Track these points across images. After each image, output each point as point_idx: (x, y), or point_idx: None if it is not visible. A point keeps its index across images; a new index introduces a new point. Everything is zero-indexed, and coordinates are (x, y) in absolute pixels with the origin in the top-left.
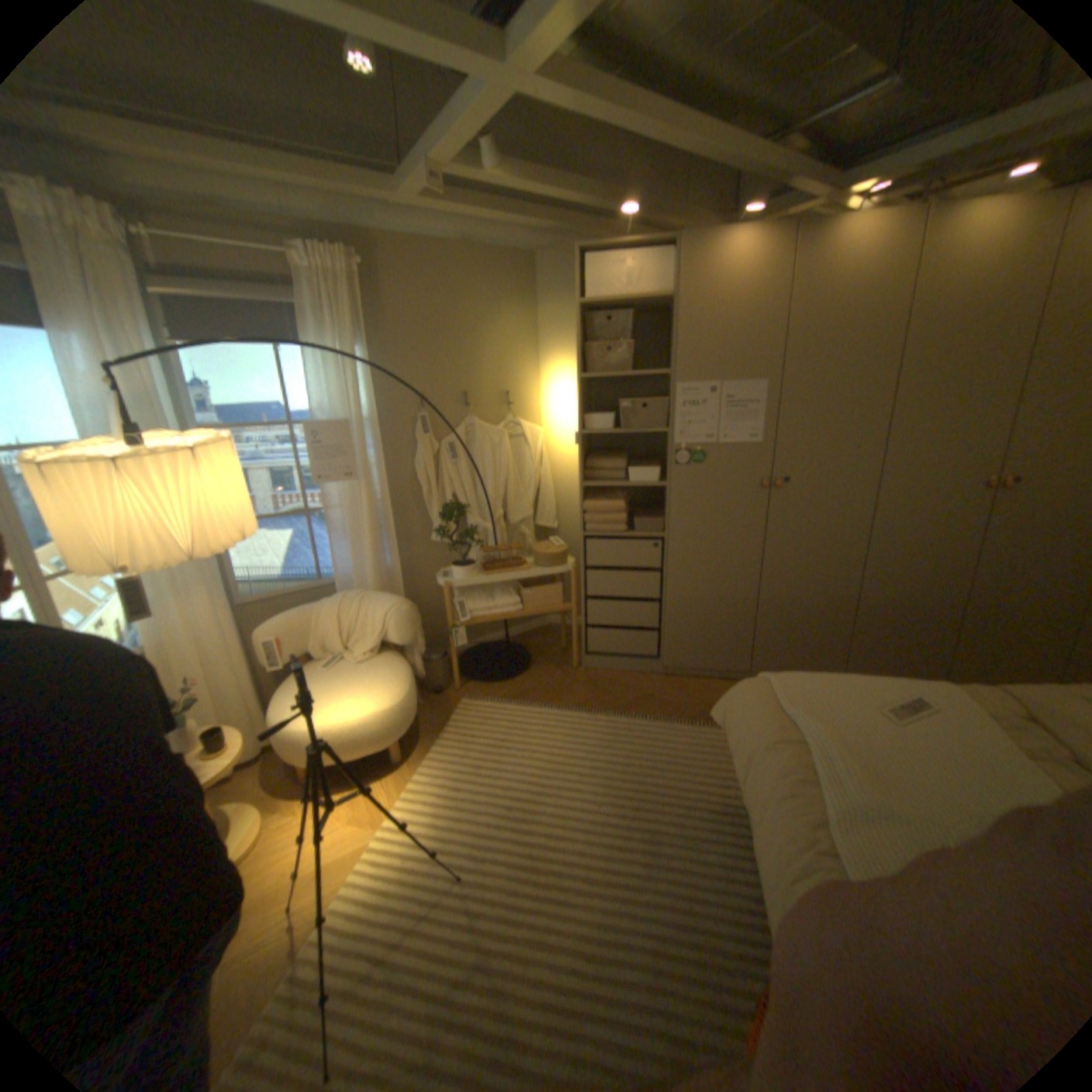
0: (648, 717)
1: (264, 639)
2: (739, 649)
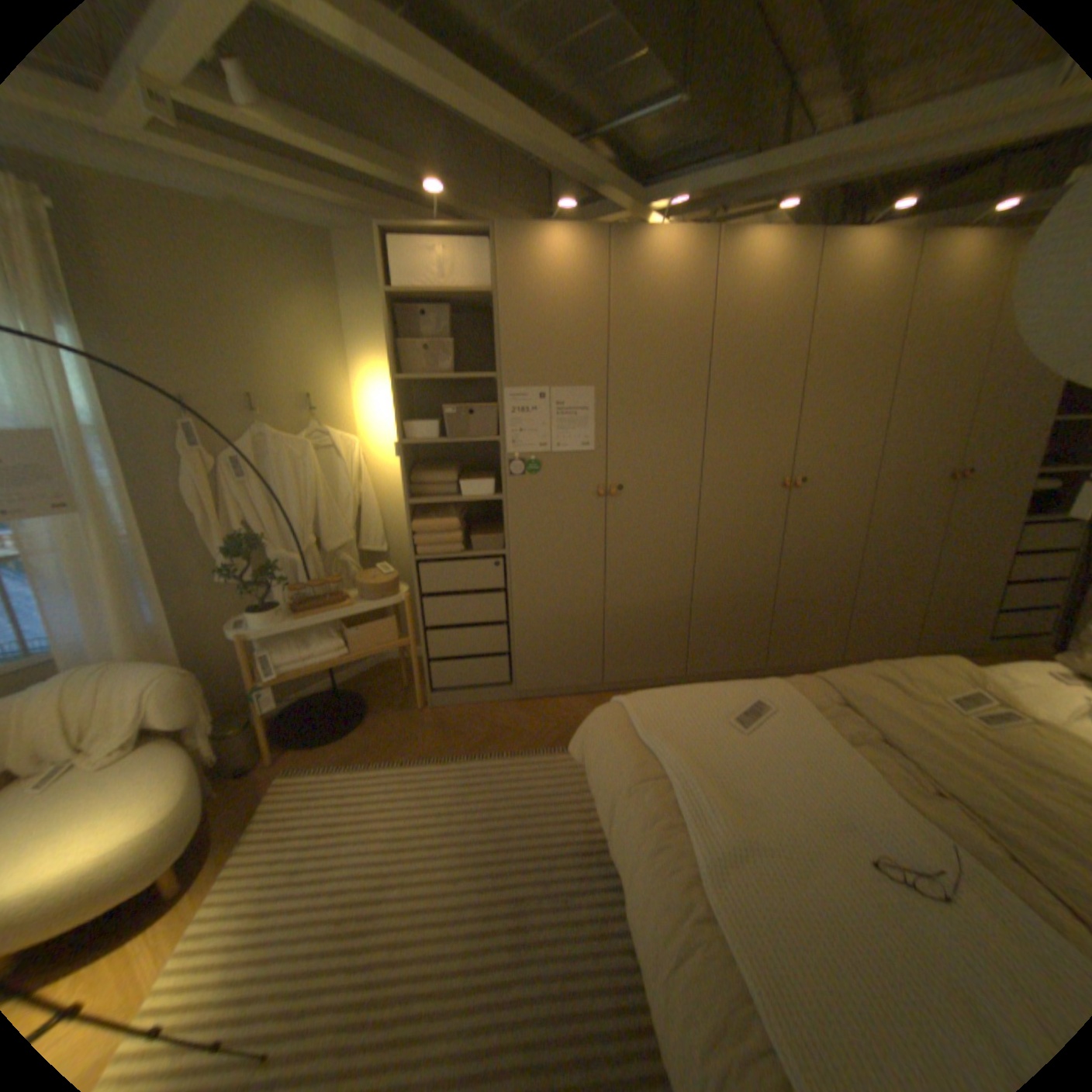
0: (504, 754)
1: None
2: (589, 661)
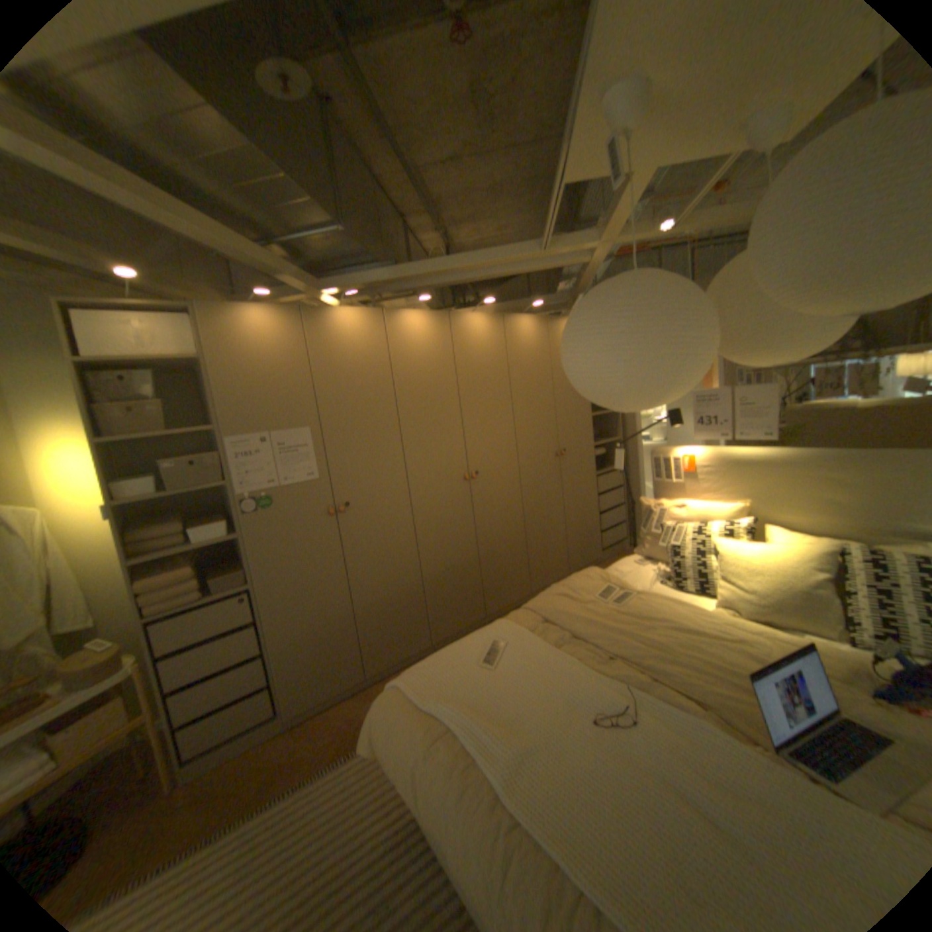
0: (284, 794)
1: None
2: (349, 664)
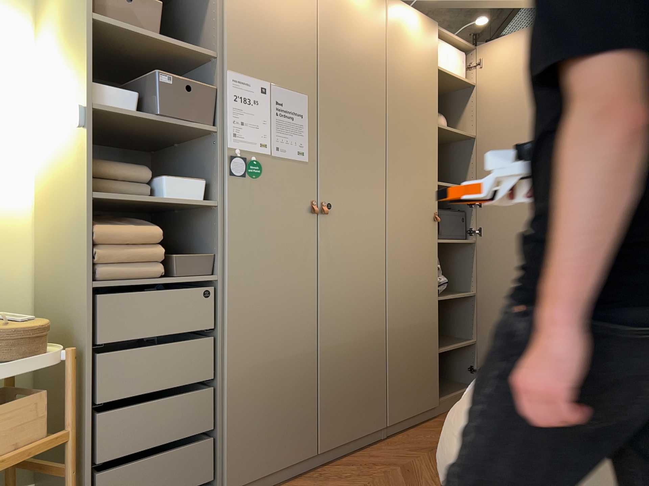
0: None
1: None
2: (304, 424)
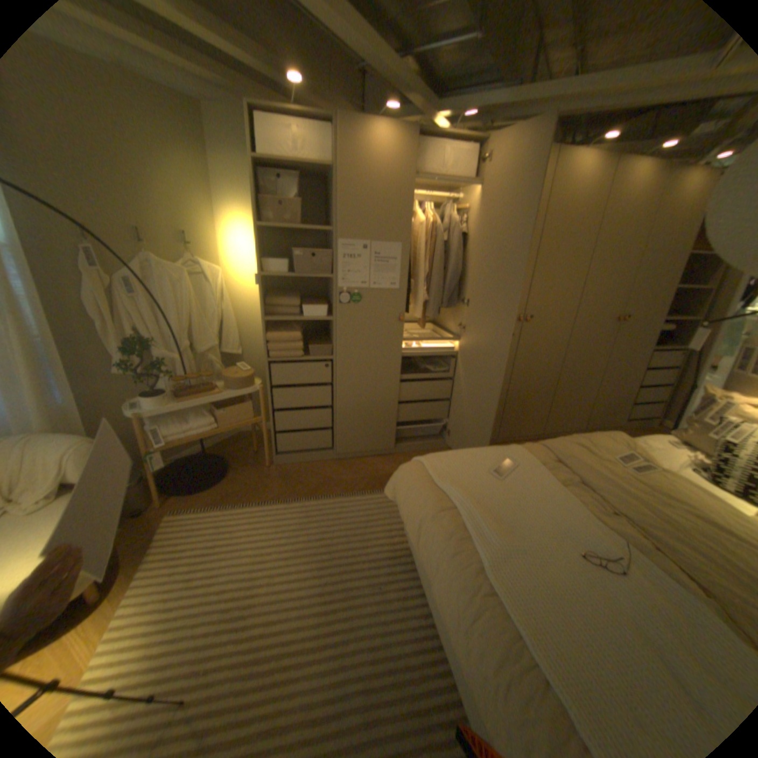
0: (330, 496)
1: None
2: (386, 434)
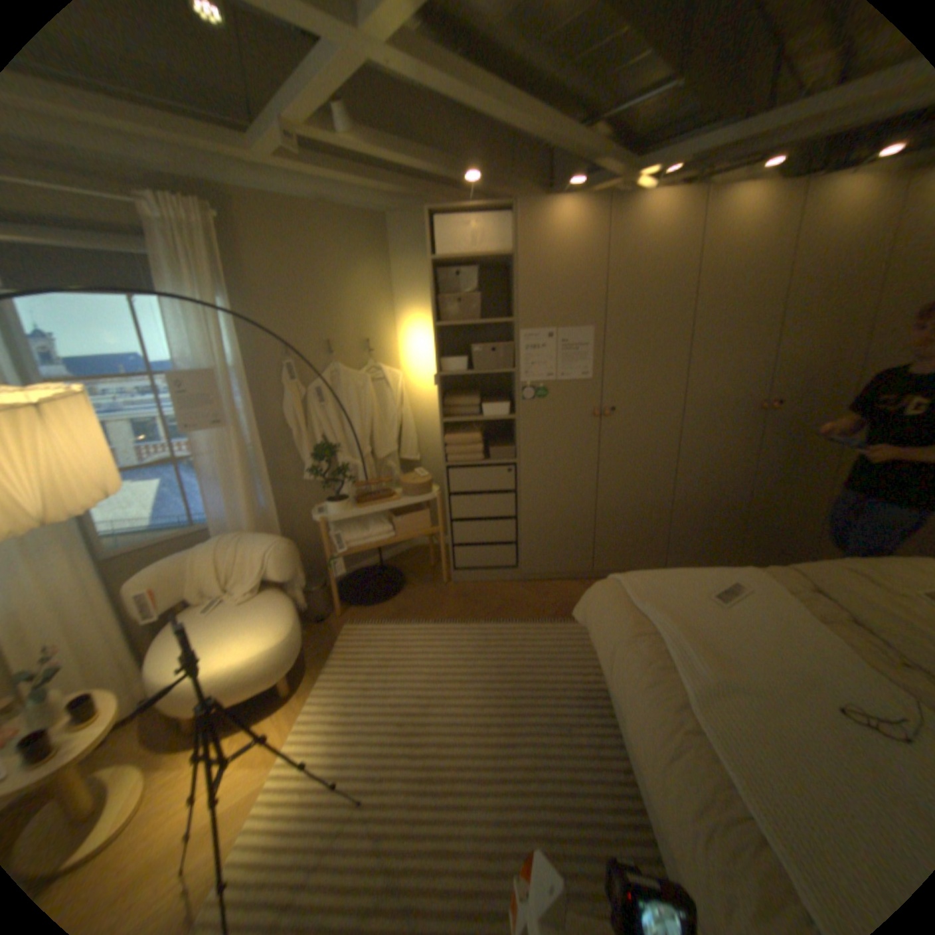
0: (513, 619)
1: (135, 591)
2: (581, 552)
